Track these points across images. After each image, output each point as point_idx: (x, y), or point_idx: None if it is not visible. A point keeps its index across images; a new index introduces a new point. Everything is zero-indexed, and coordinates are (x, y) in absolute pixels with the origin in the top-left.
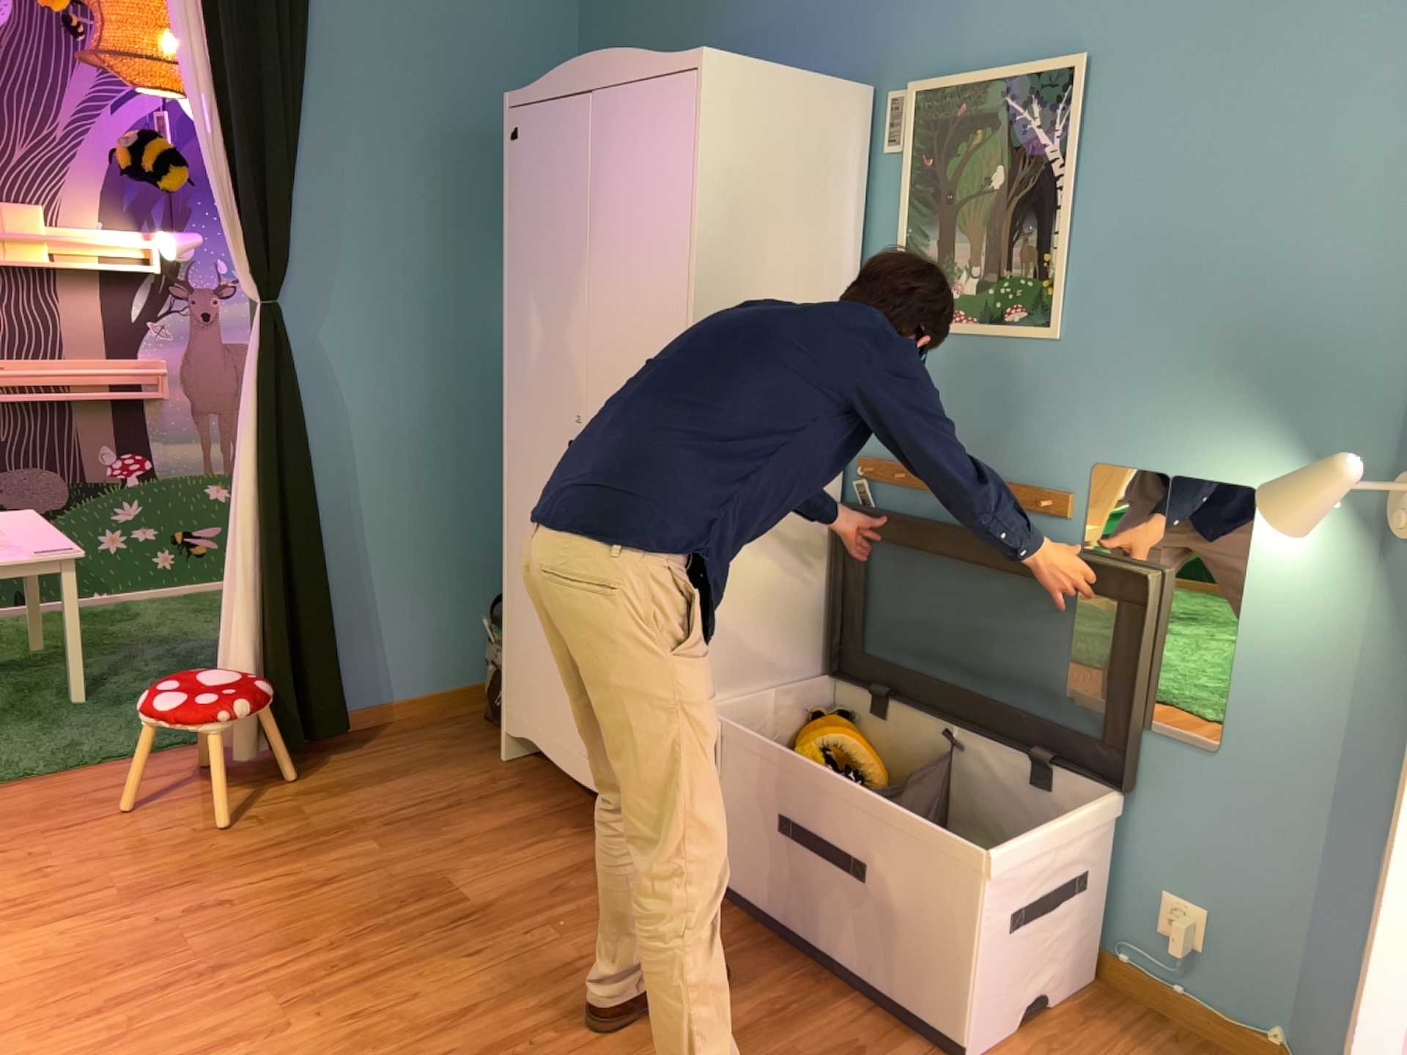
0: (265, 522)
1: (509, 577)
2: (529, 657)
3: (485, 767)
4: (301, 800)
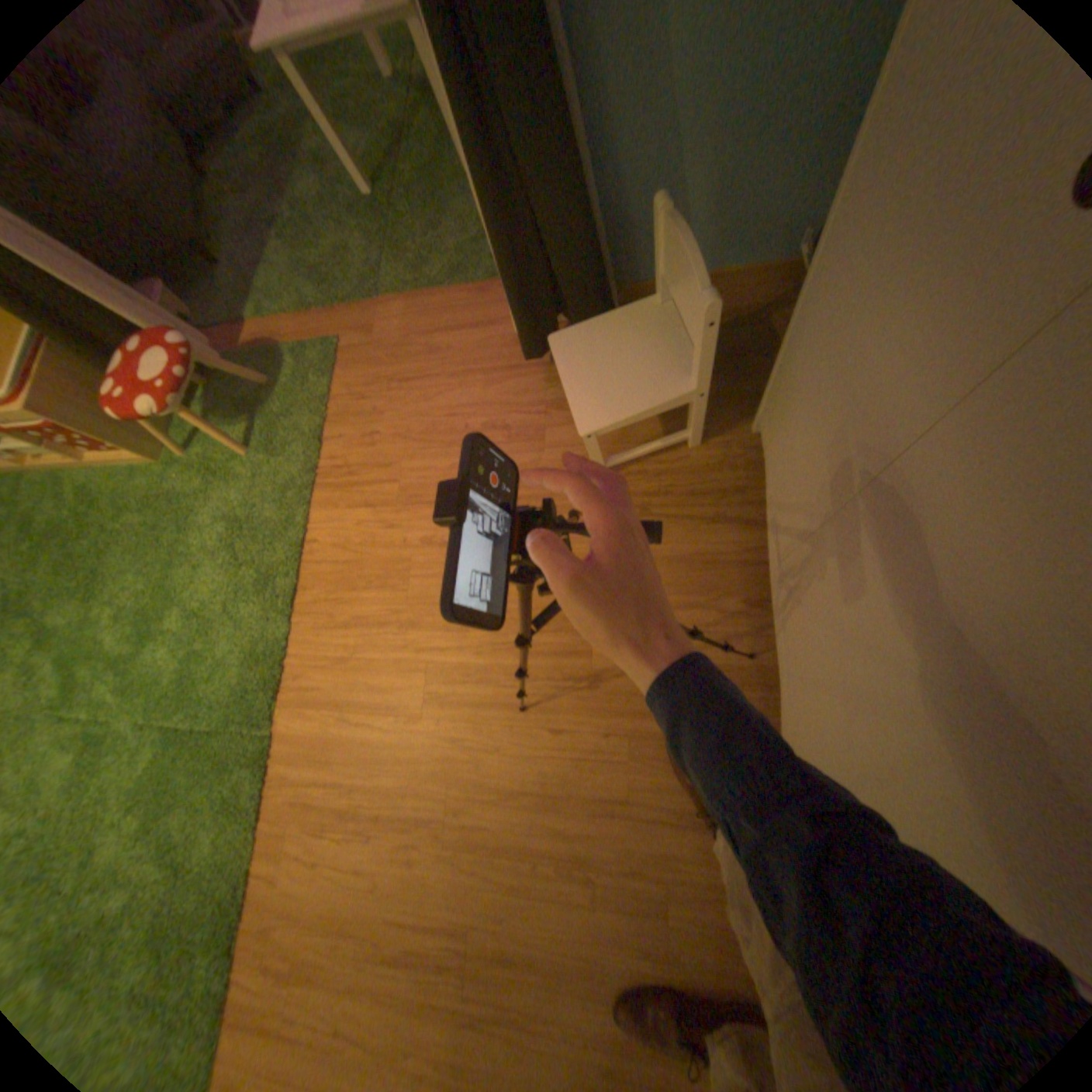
0: (456, 93)
1: (818, 282)
2: (790, 416)
3: (729, 438)
4: (550, 421)
